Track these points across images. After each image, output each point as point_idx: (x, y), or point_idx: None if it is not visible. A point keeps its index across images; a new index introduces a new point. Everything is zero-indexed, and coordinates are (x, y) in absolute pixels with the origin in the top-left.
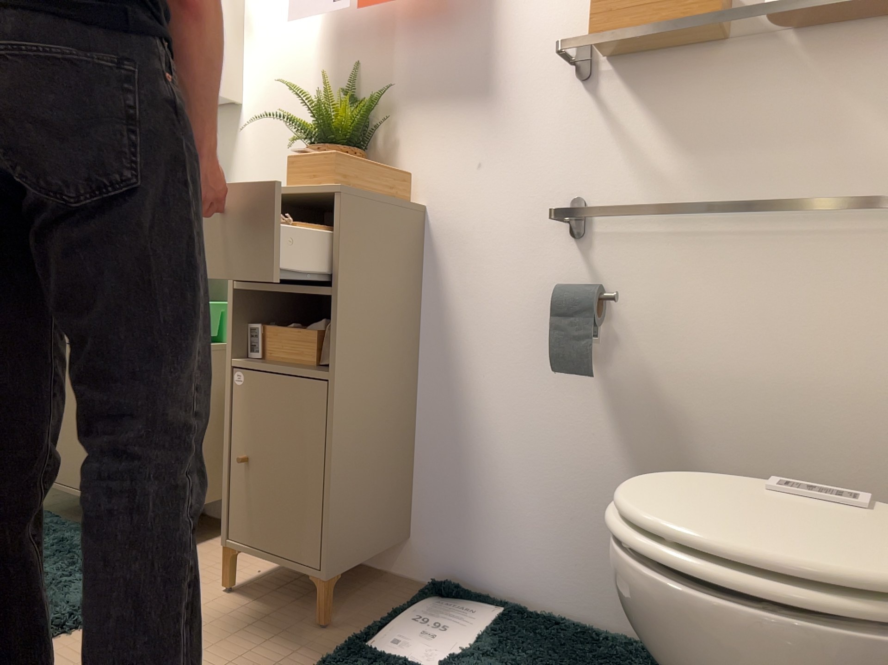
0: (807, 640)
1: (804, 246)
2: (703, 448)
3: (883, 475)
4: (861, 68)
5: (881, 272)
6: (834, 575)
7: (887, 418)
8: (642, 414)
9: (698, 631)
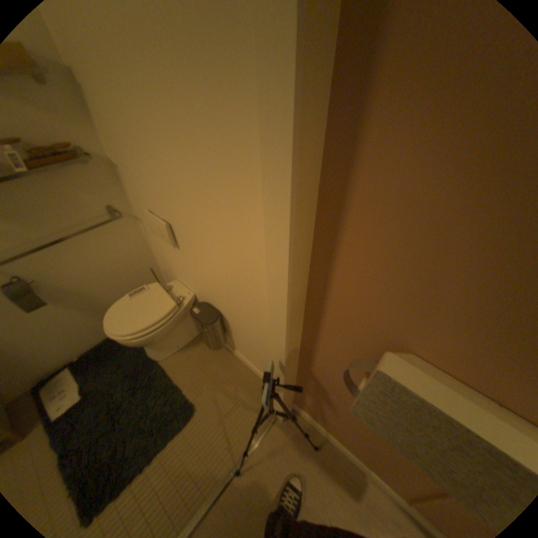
0: (166, 326)
1: (81, 234)
2: (89, 293)
3: (132, 270)
4: (61, 178)
5: (105, 231)
6: (162, 315)
7: (127, 260)
8: (65, 298)
9: (150, 340)
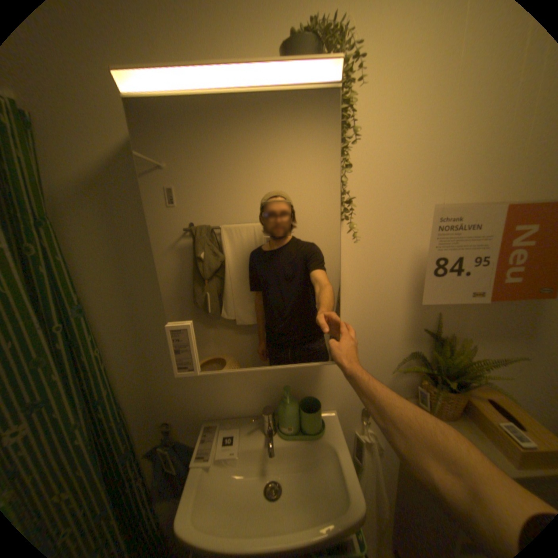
0: None
1: None
2: None
3: None
4: None
5: None
6: None
7: None
8: None
9: None
